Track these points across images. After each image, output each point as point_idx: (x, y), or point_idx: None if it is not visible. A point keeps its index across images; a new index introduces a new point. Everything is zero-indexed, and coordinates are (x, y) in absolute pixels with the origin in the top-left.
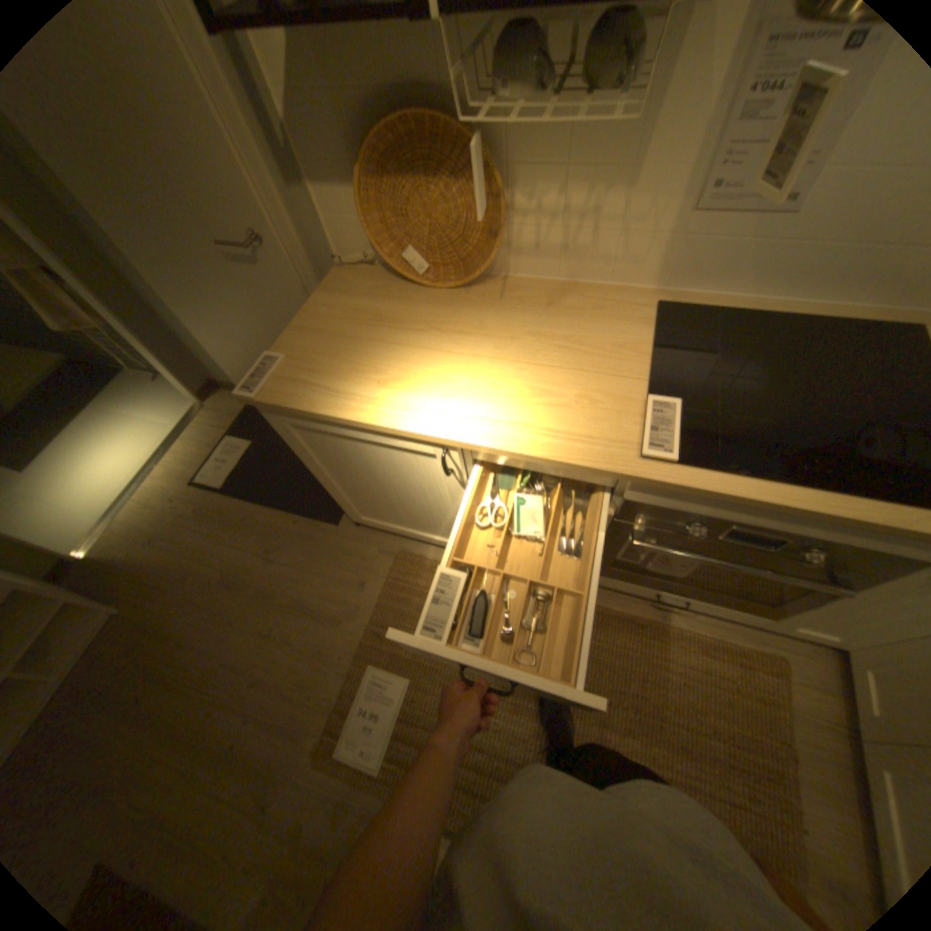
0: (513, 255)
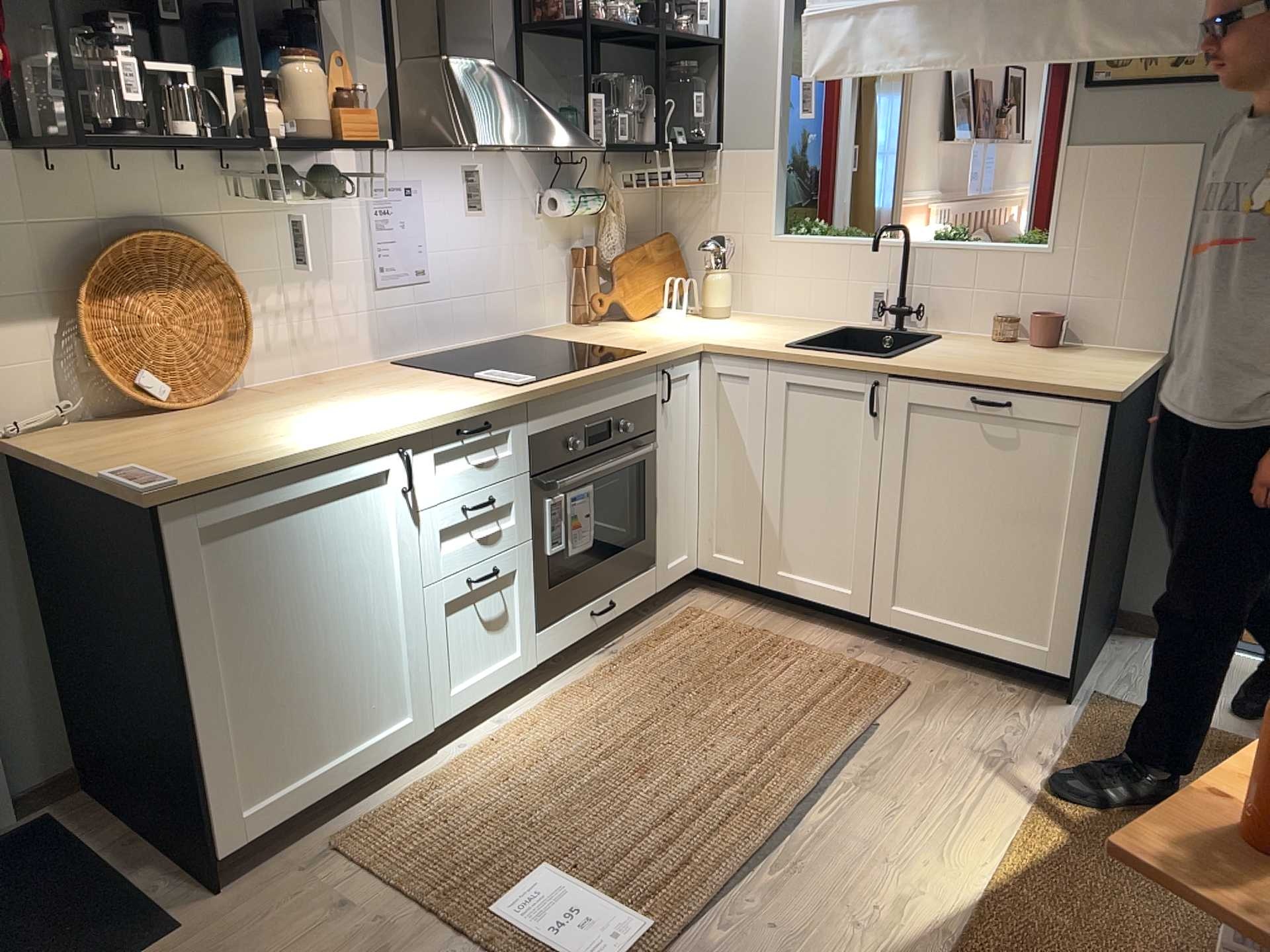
0: (247, 366)
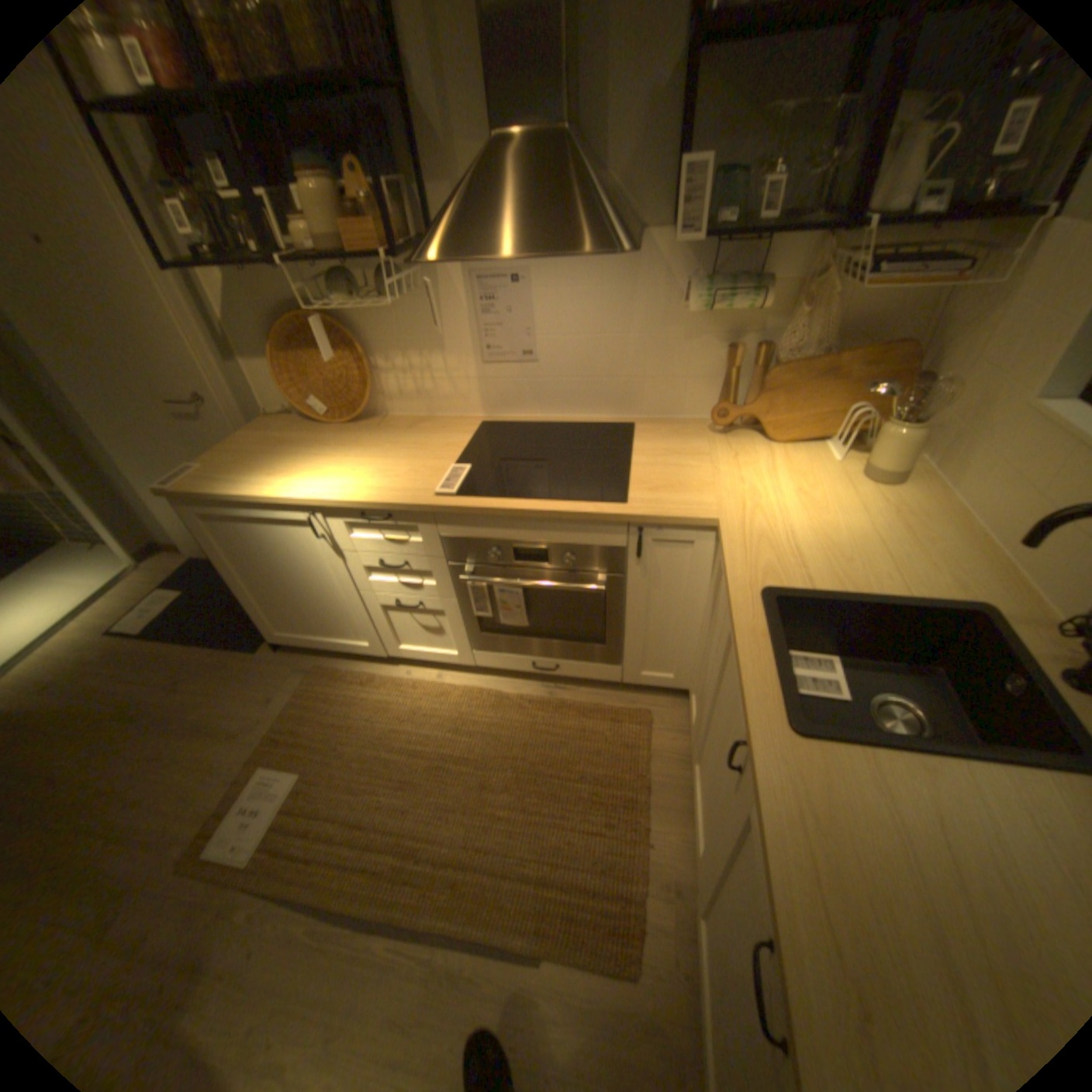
0: (387, 401)
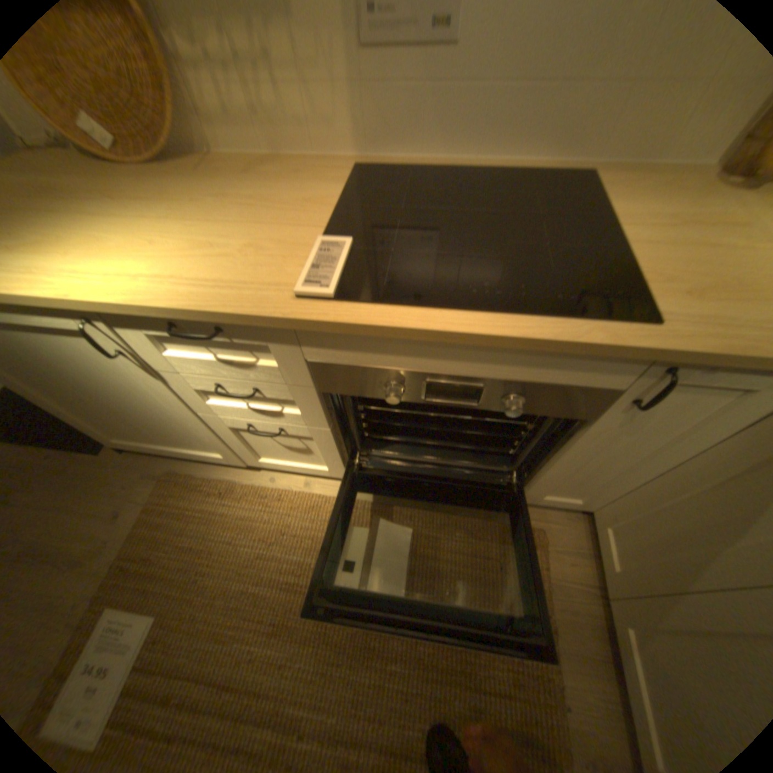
0: (205, 123)
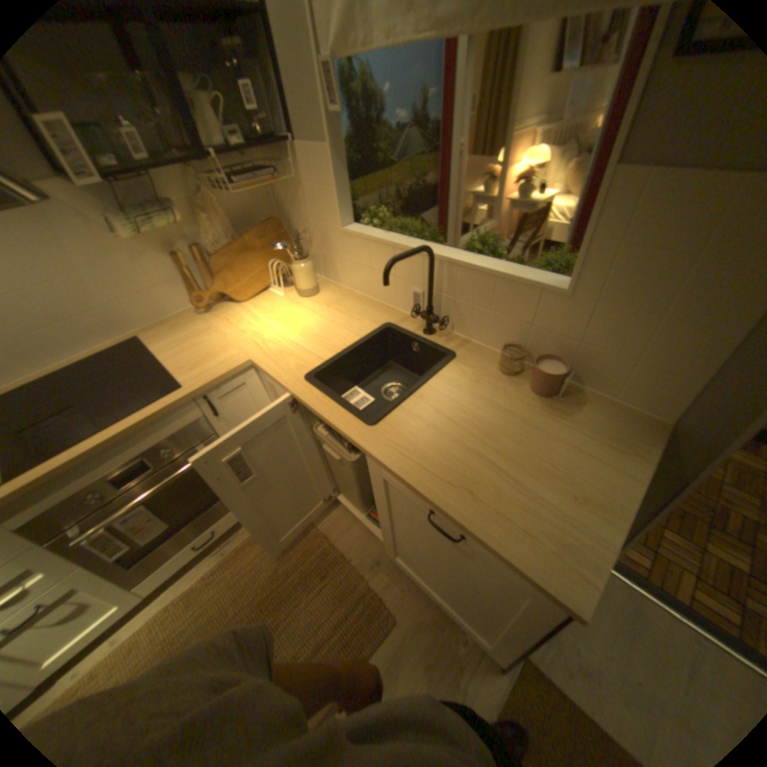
0: None
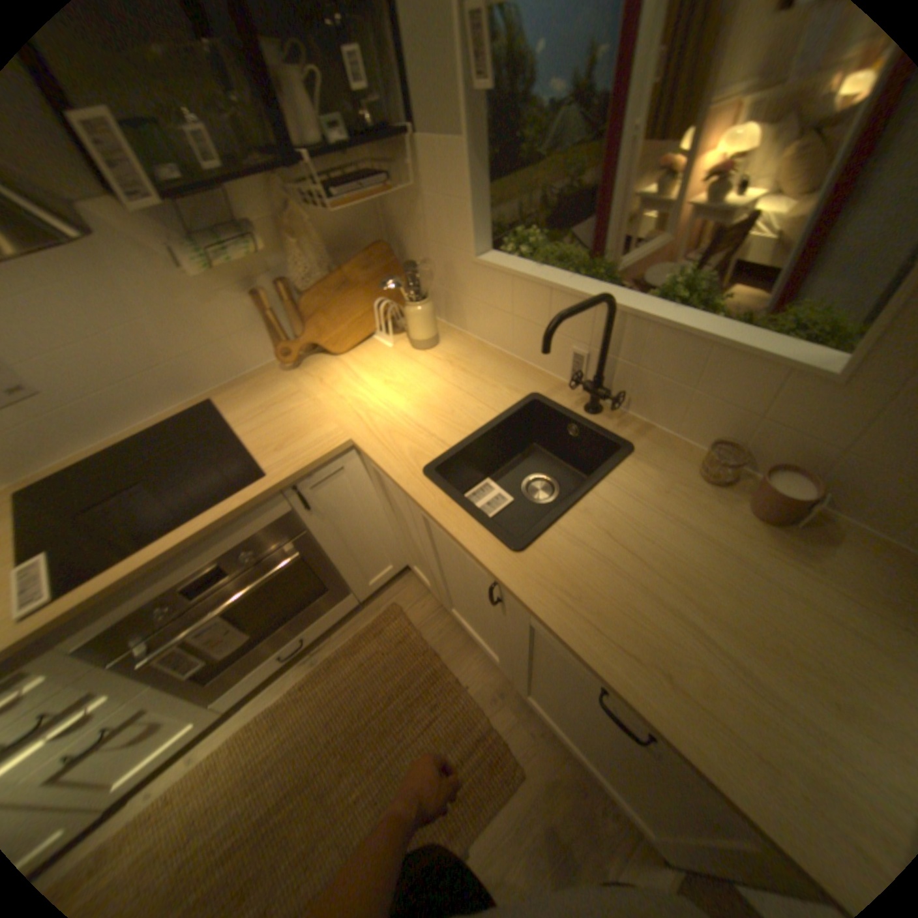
0: None
